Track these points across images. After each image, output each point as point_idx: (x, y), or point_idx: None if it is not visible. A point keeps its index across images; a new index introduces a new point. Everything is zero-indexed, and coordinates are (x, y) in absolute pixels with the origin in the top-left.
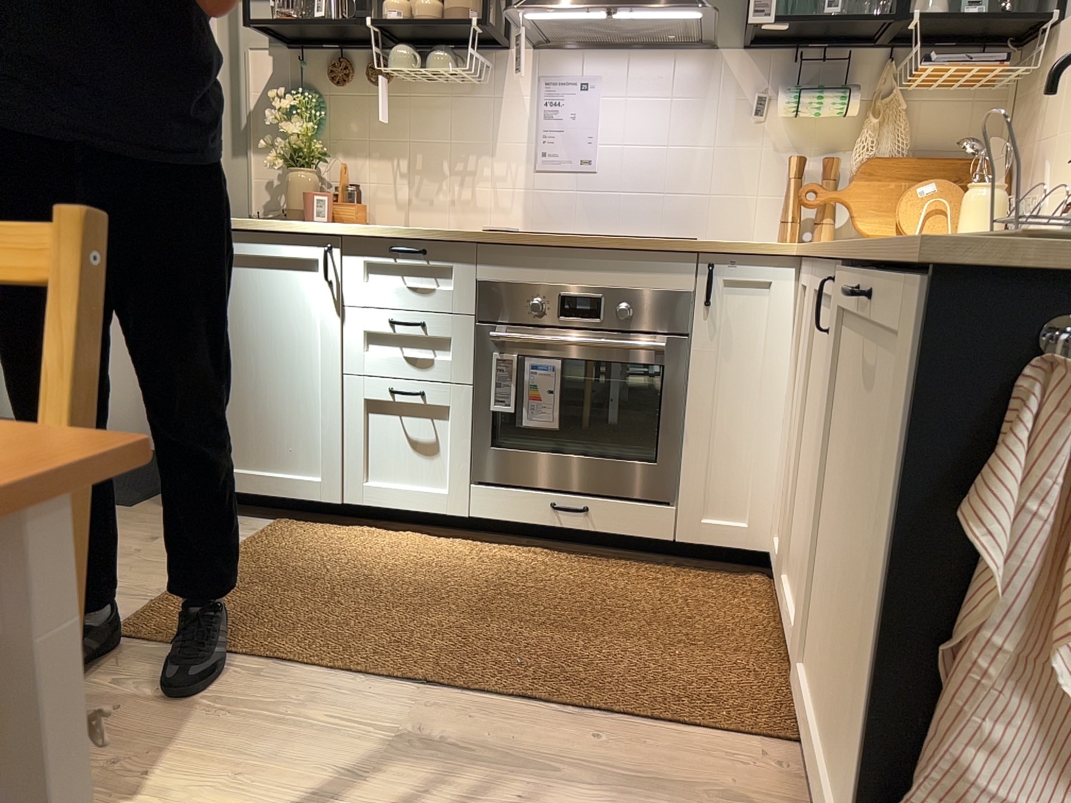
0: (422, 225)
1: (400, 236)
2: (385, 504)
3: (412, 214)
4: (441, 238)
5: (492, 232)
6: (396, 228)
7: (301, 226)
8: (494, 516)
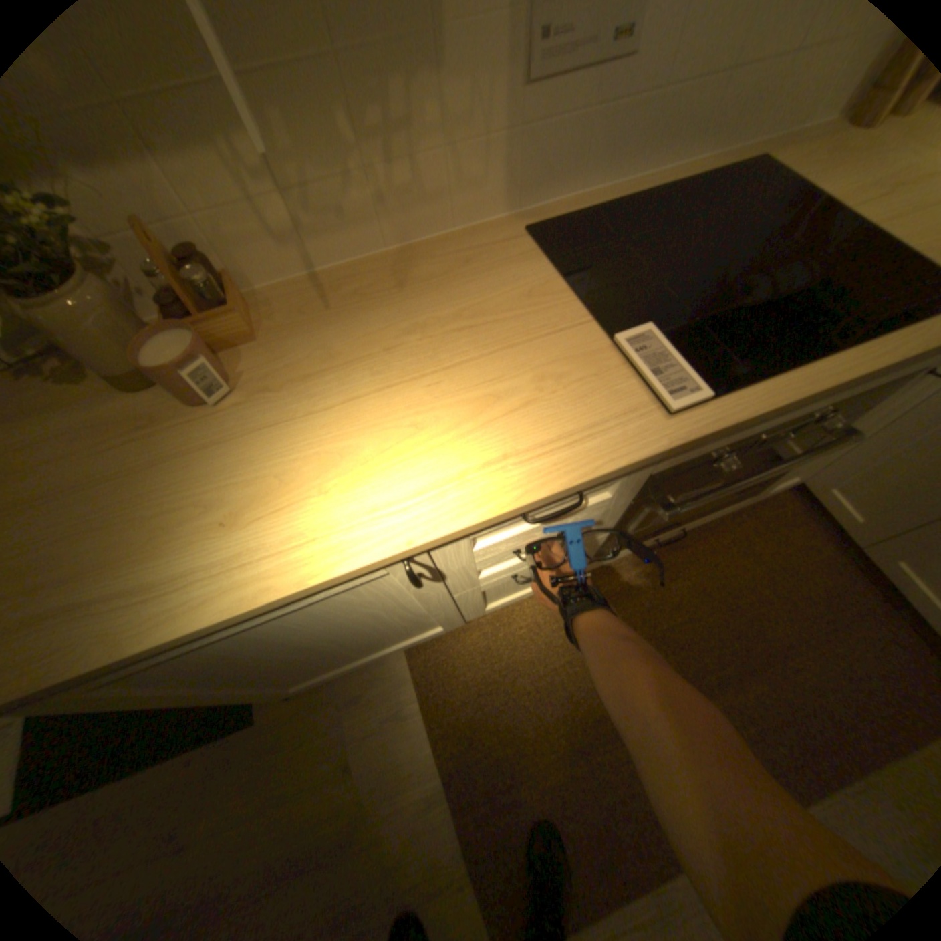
0: (336, 255)
1: (545, 500)
2: (506, 605)
3: (309, 241)
4: (621, 470)
5: (690, 407)
6: (291, 277)
7: (329, 576)
8: (603, 565)
